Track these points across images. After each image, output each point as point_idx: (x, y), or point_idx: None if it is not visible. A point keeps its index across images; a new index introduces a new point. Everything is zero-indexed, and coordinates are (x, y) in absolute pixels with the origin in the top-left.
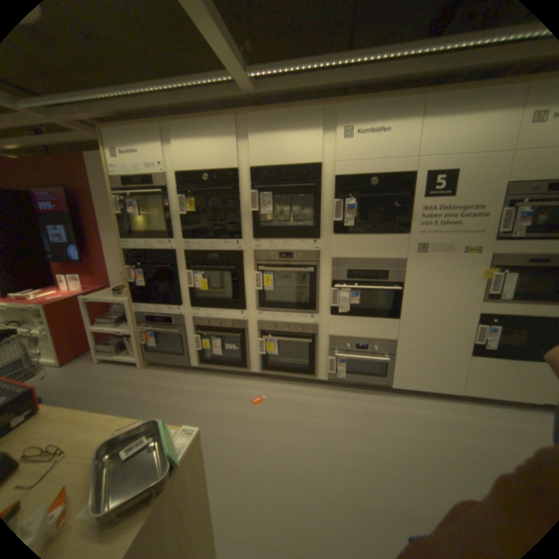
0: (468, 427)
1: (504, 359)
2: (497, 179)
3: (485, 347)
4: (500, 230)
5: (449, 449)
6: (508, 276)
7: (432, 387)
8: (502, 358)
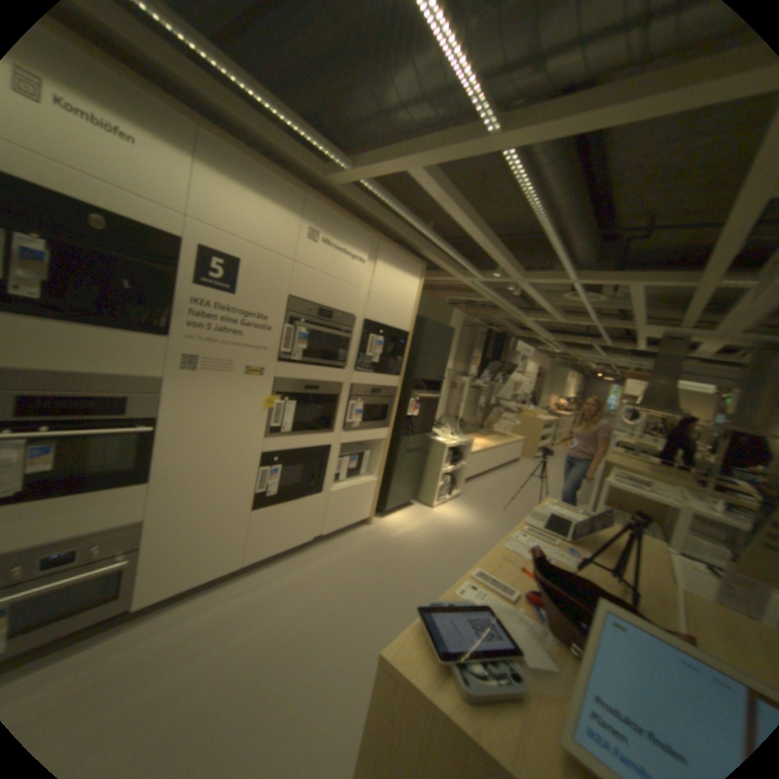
0: (248, 610)
1: (282, 502)
2: (279, 289)
3: (265, 494)
4: (281, 349)
5: (228, 661)
6: (287, 404)
7: (200, 576)
8: (280, 502)
